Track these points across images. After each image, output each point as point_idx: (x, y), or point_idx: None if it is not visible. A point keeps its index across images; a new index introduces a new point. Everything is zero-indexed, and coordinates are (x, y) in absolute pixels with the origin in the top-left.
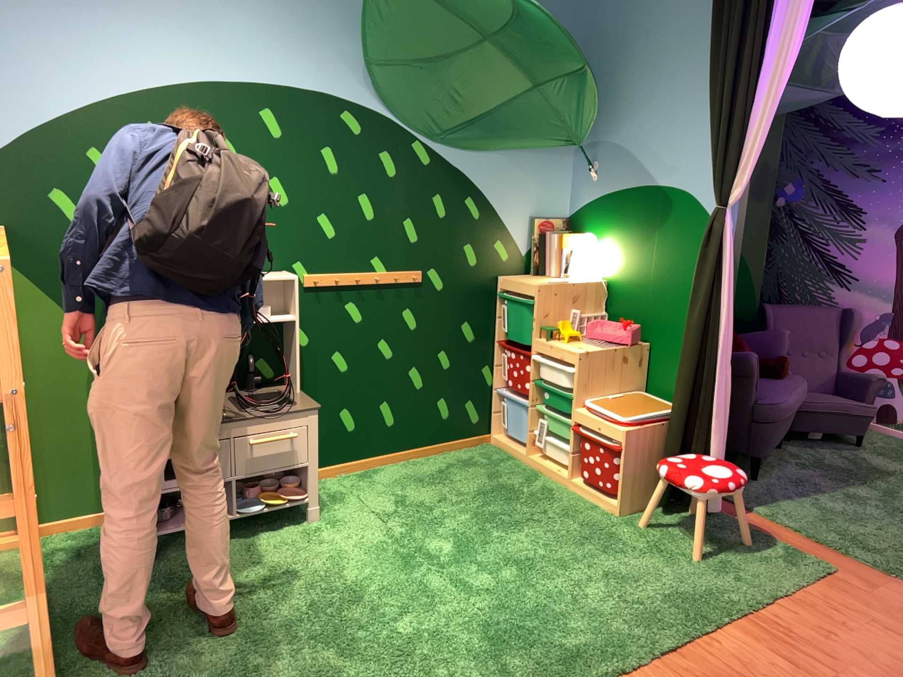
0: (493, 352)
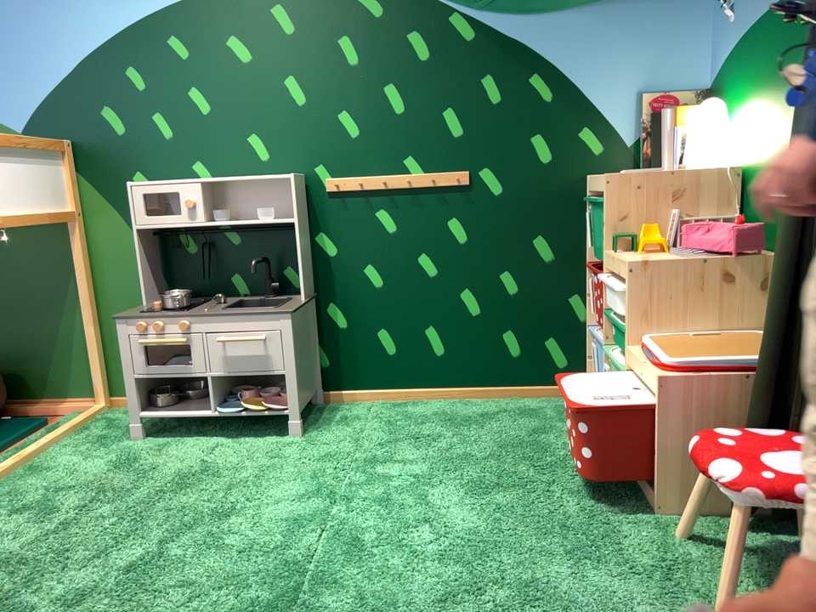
0: (580, 277)
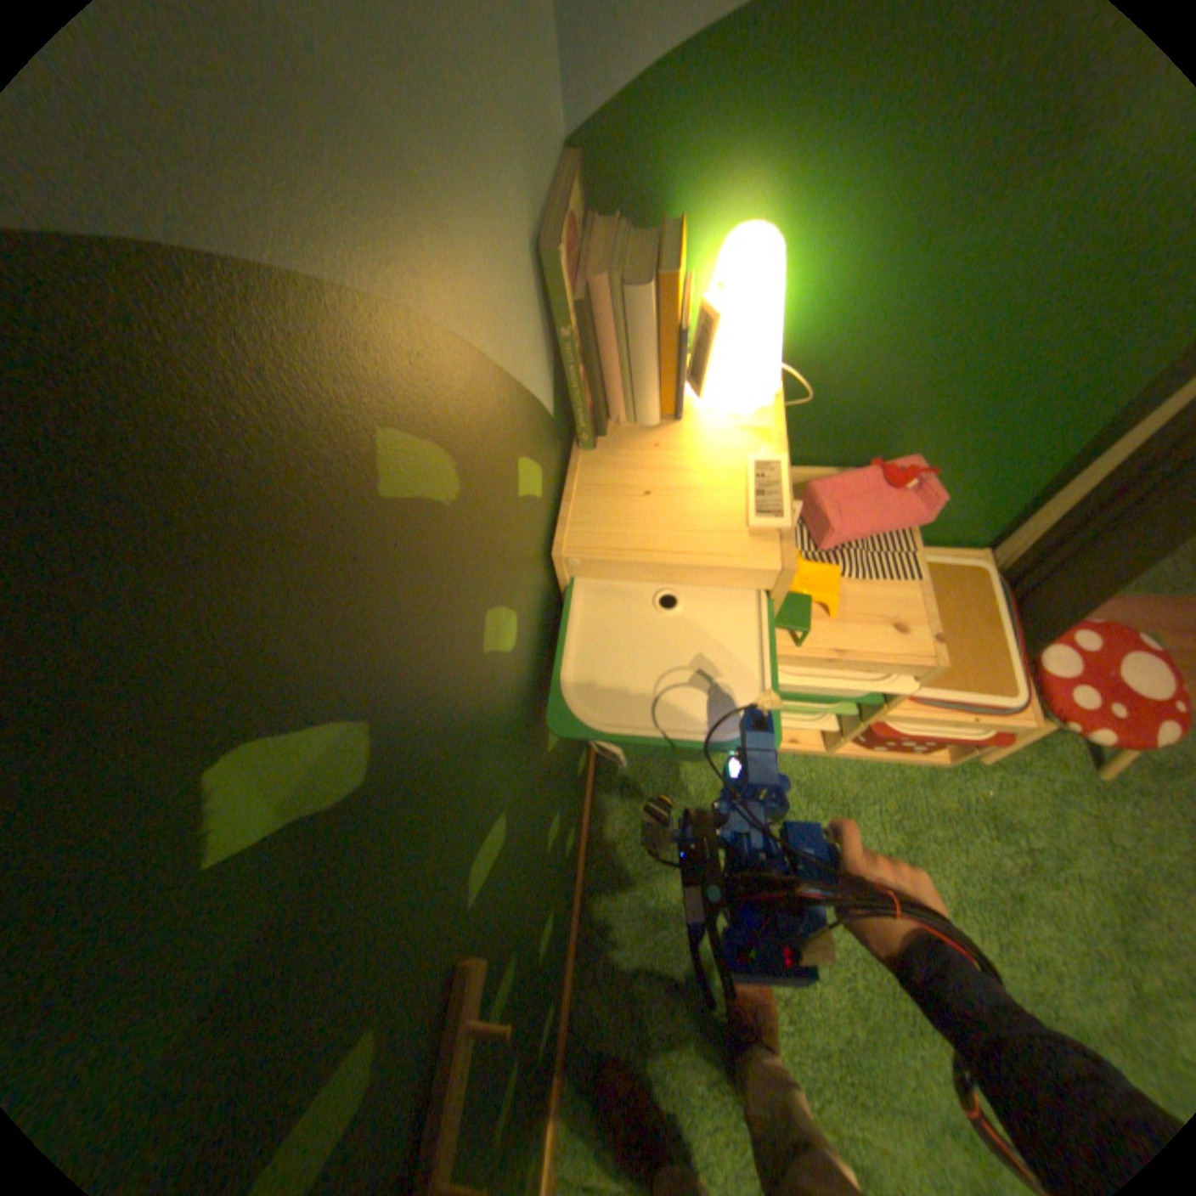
0: None
